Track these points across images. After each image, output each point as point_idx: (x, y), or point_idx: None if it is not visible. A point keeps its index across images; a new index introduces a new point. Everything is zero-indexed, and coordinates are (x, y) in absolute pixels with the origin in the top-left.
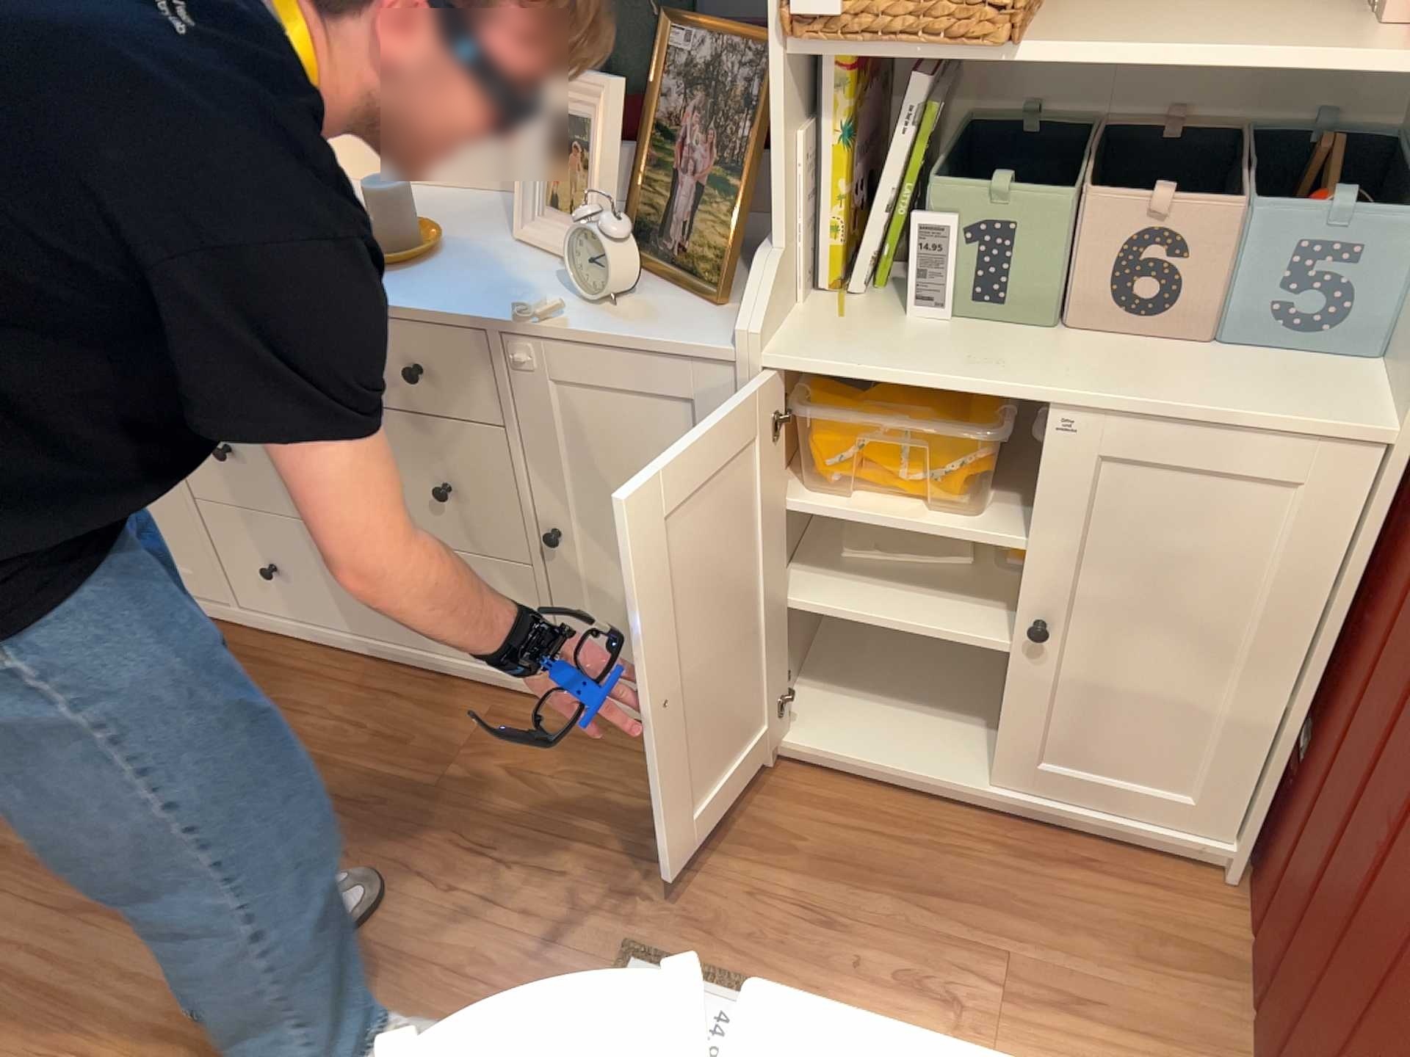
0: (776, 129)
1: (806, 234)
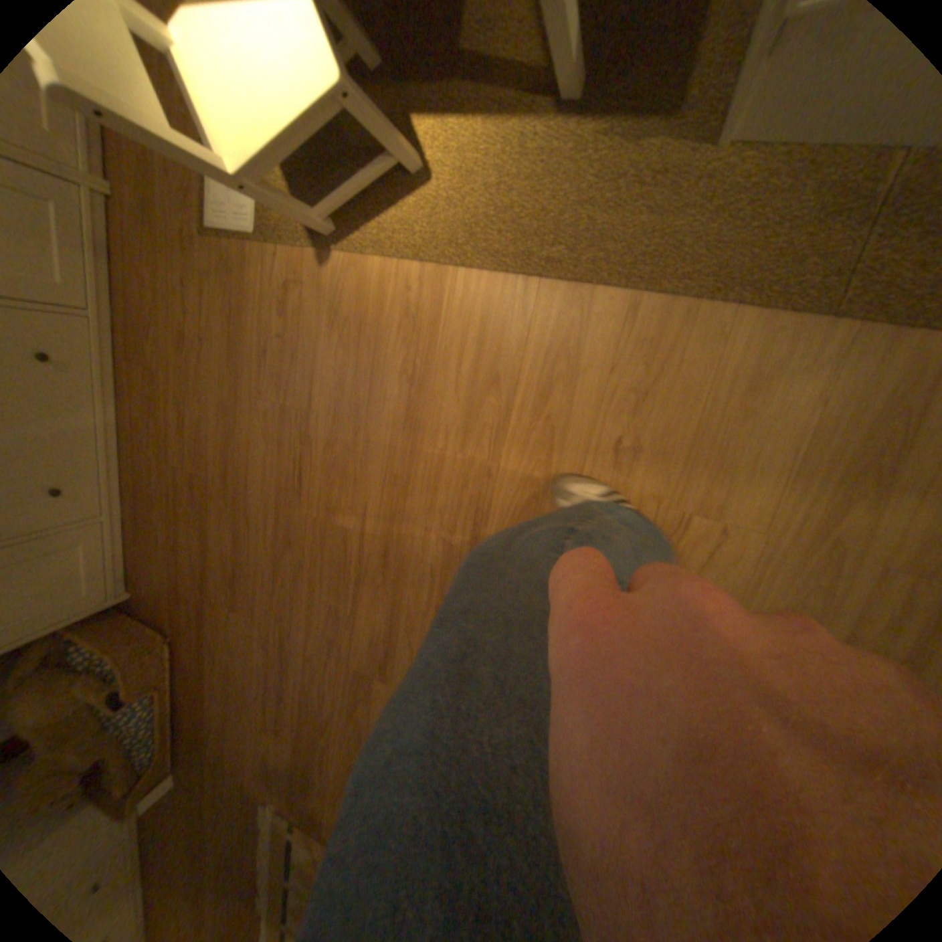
0: None
1: None
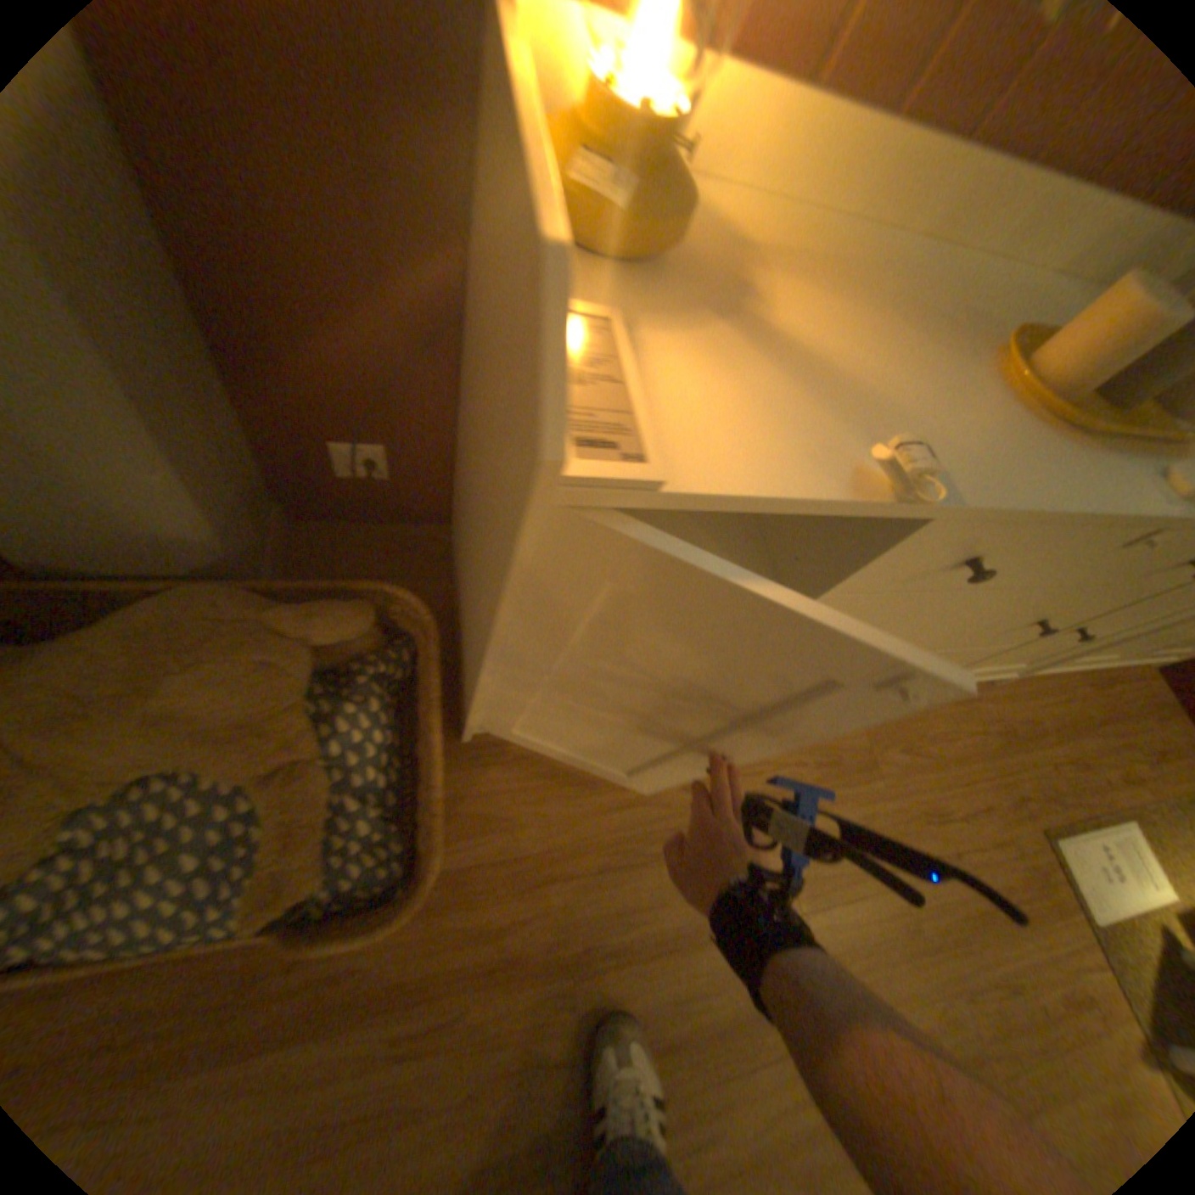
0: None
1: None
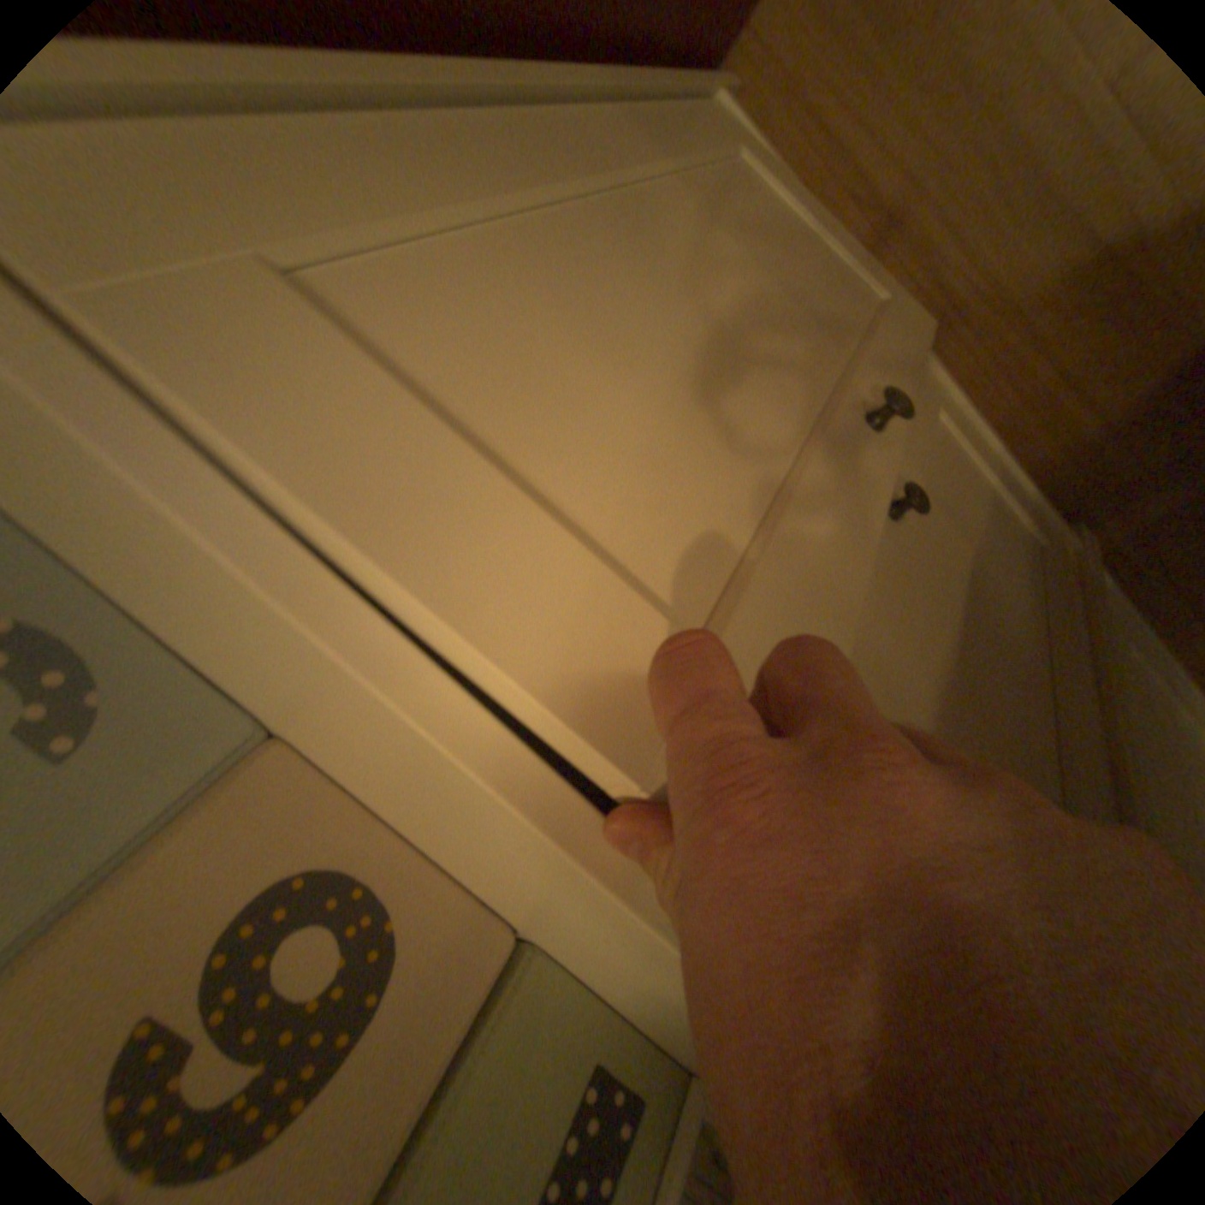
0: None
1: None
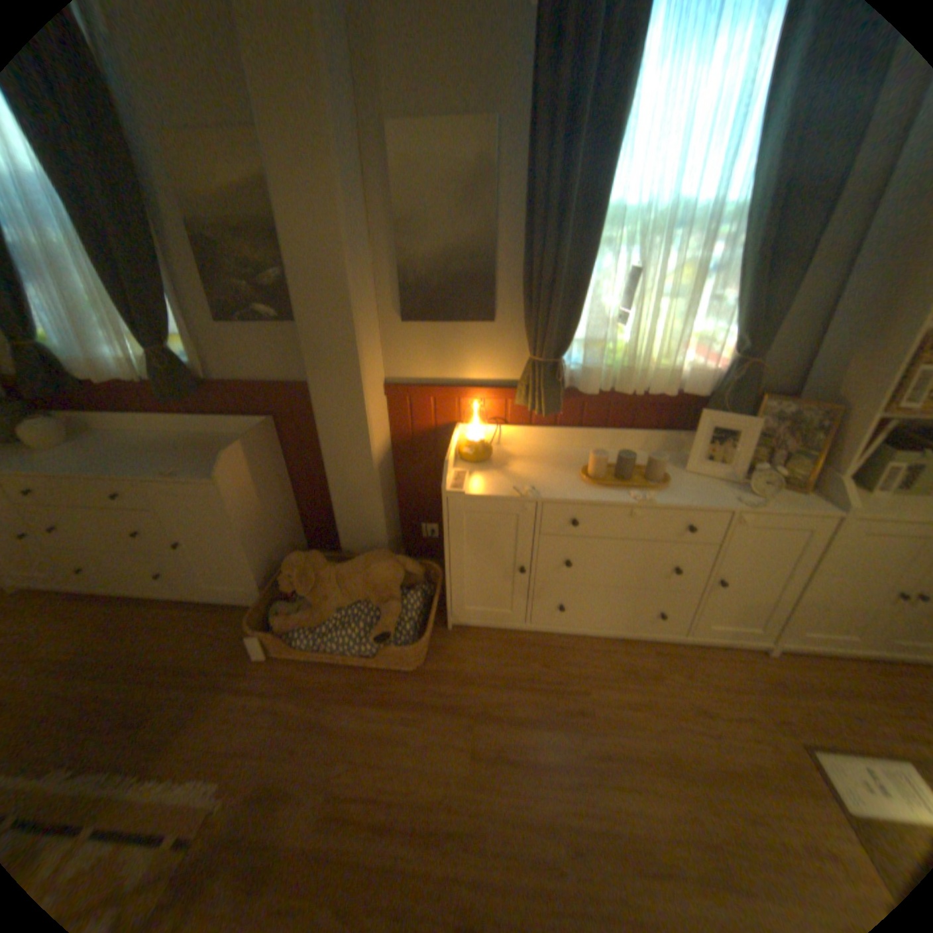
0: (862, 436)
1: (855, 469)
